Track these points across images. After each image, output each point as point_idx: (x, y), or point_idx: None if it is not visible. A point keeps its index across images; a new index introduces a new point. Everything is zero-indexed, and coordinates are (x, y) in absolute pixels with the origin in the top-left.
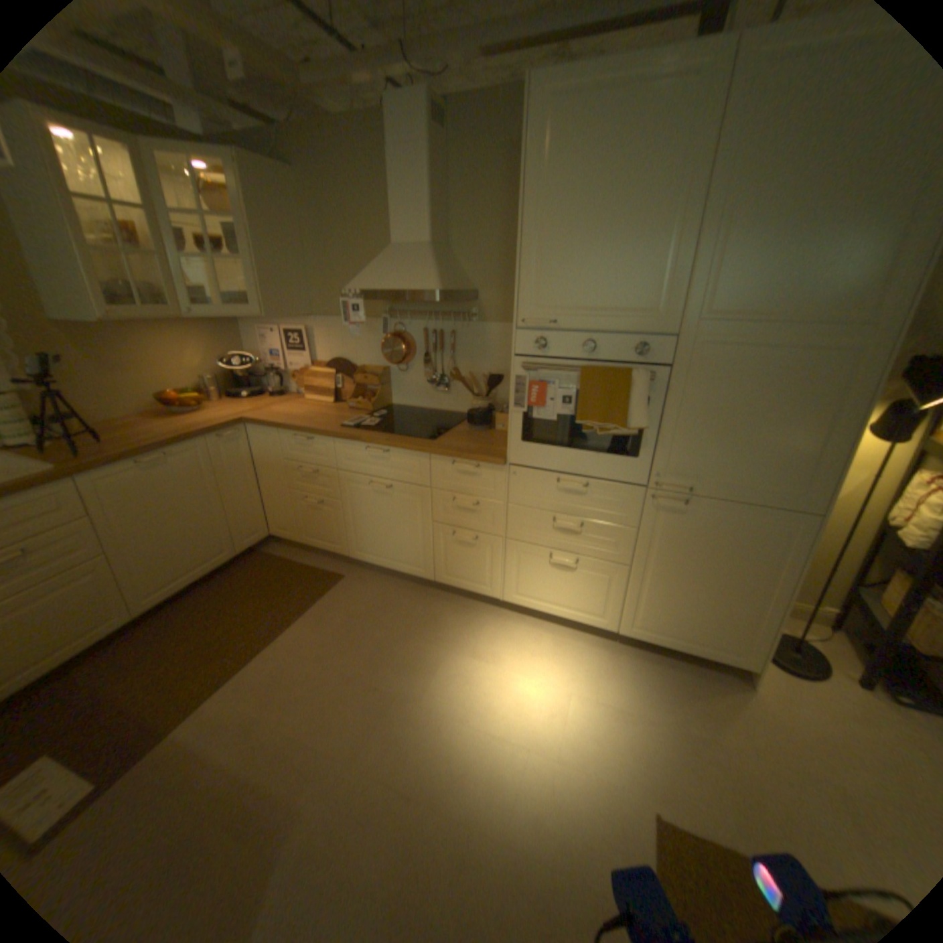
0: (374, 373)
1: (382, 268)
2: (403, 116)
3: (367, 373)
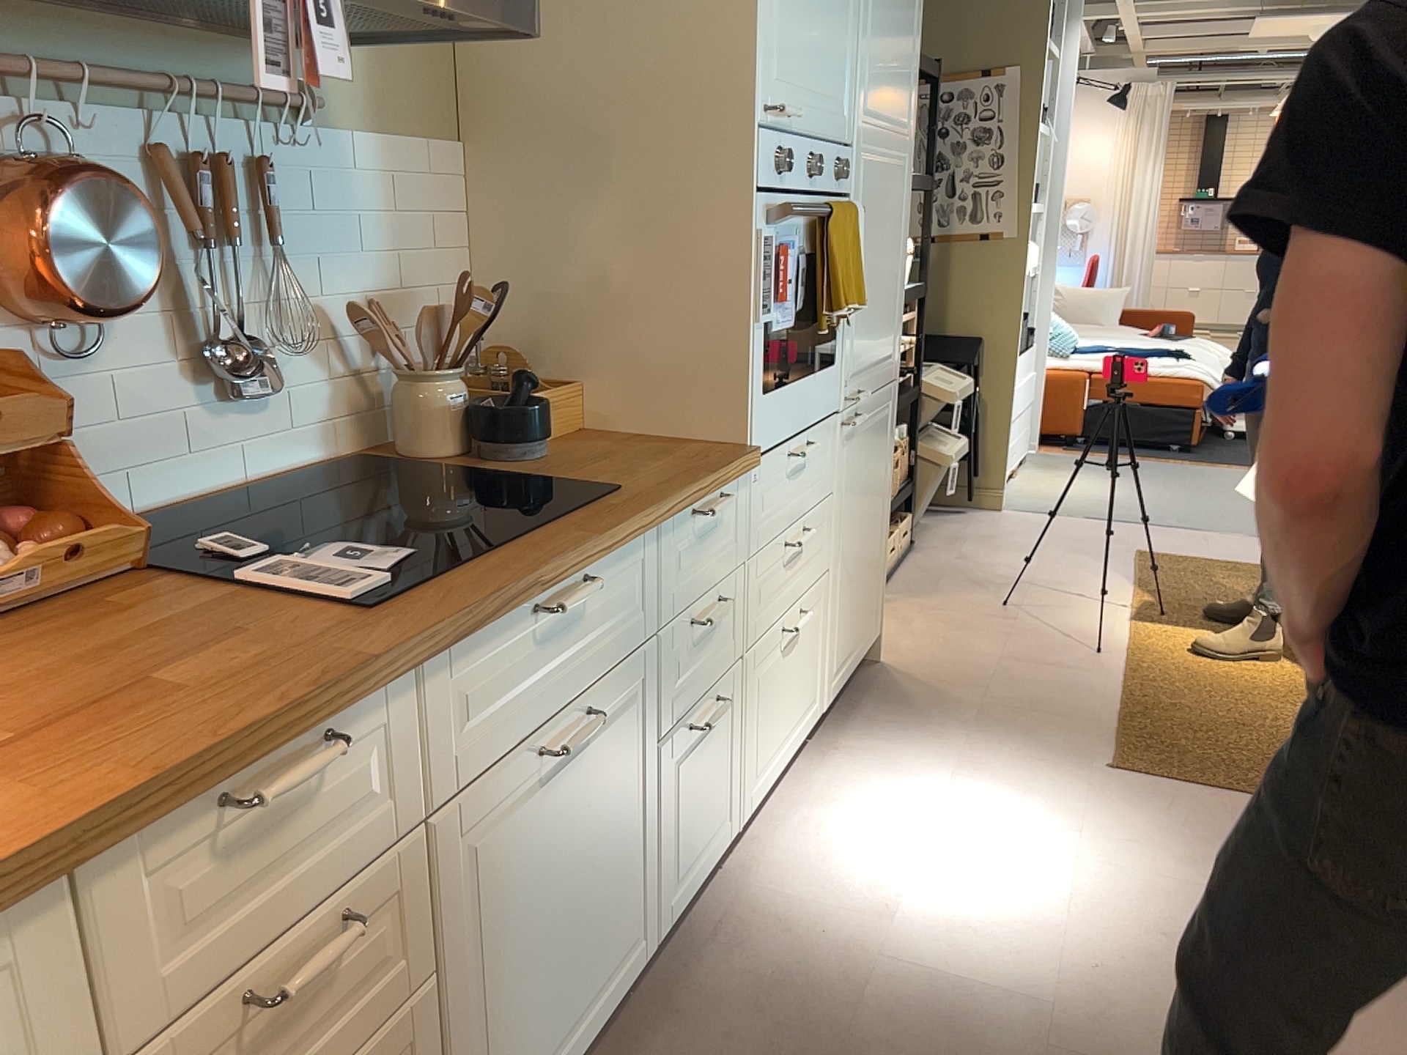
0: None
1: None
2: None
3: None
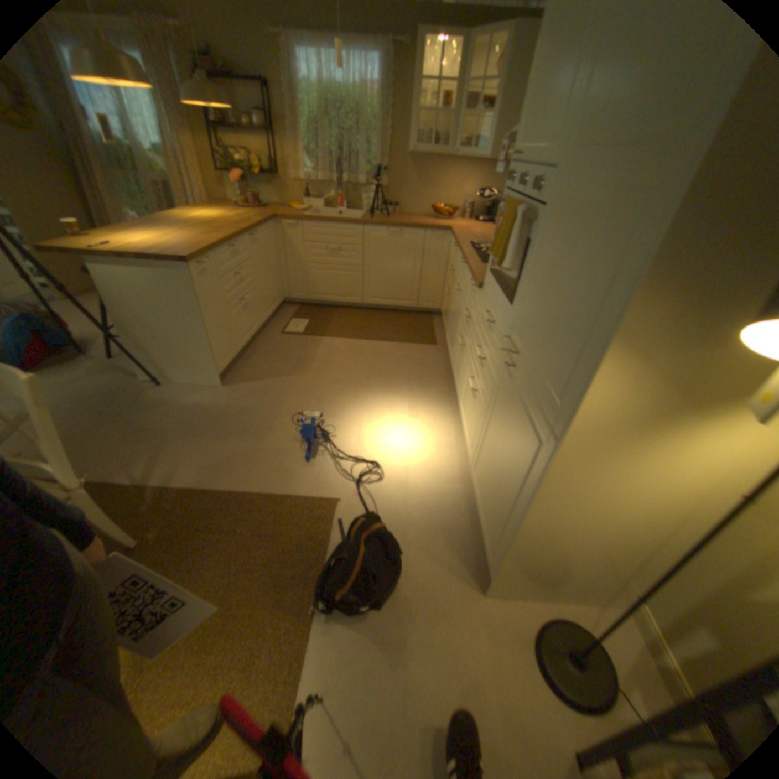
0: None
1: None
2: None
3: None
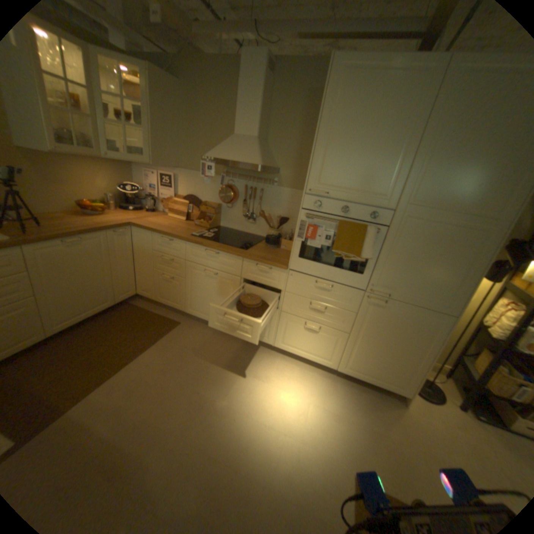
0: (212, 206)
1: (228, 147)
2: (252, 63)
3: (207, 205)
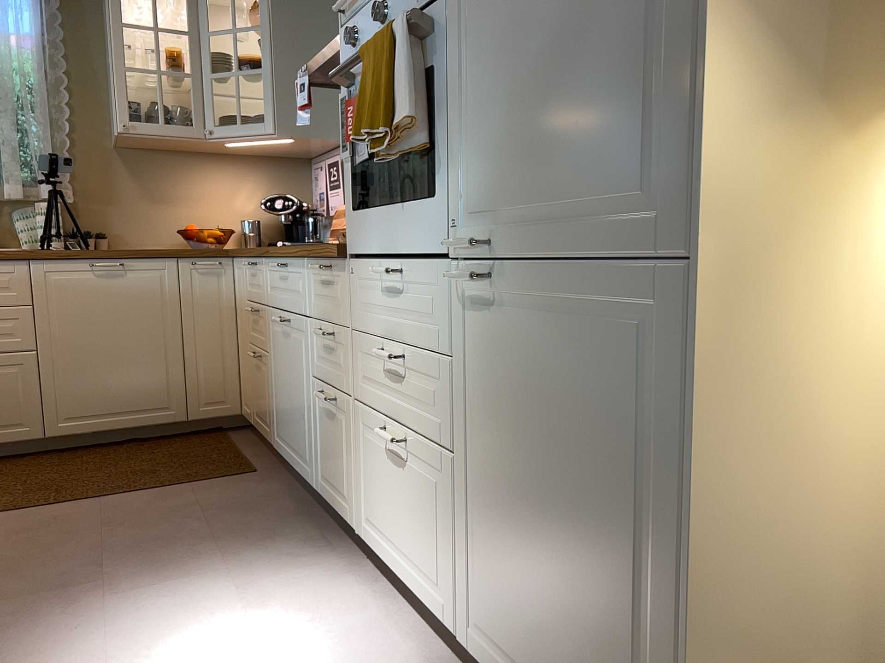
0: None
1: None
2: None
3: None
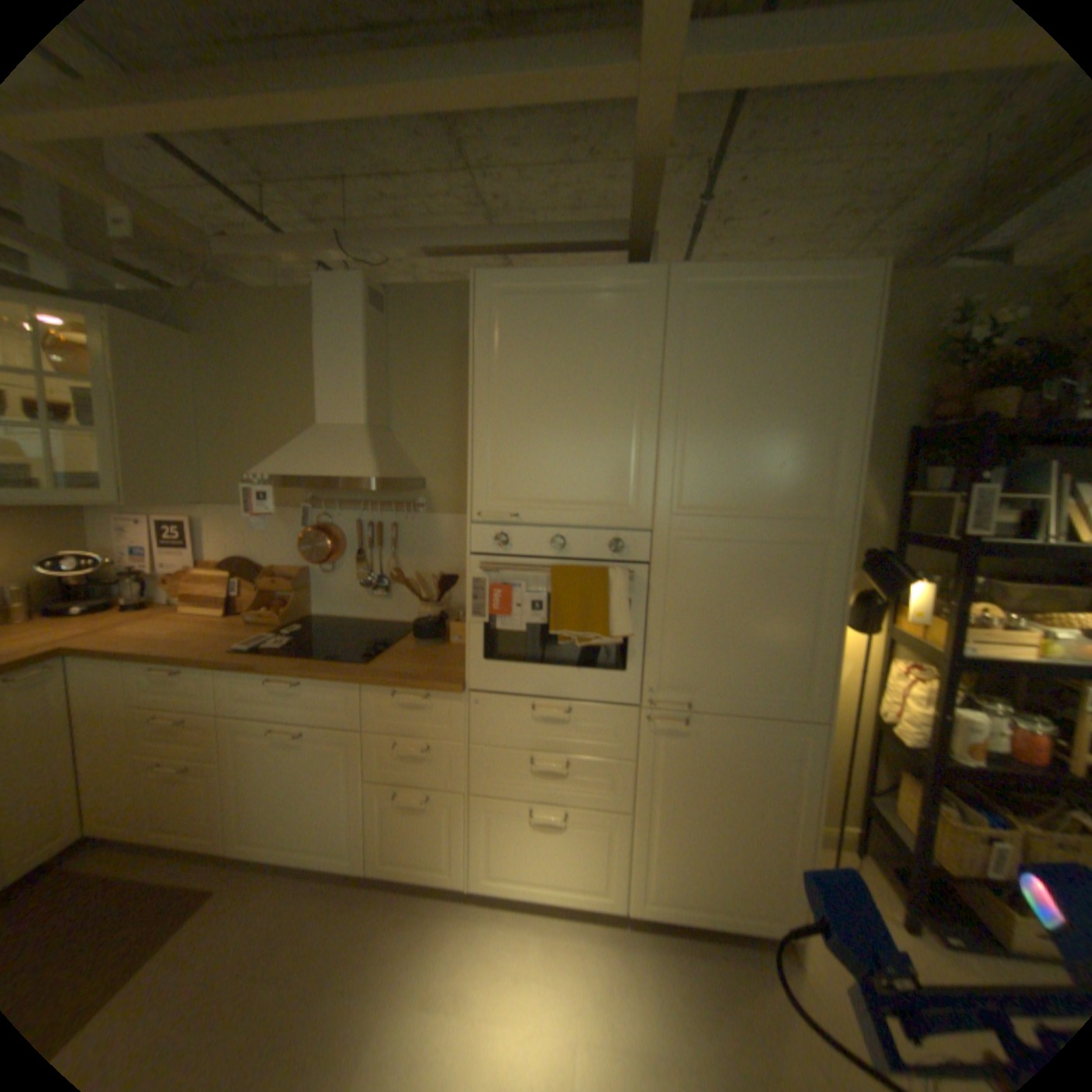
0: (288, 574)
1: (303, 450)
2: (337, 297)
3: (277, 574)
